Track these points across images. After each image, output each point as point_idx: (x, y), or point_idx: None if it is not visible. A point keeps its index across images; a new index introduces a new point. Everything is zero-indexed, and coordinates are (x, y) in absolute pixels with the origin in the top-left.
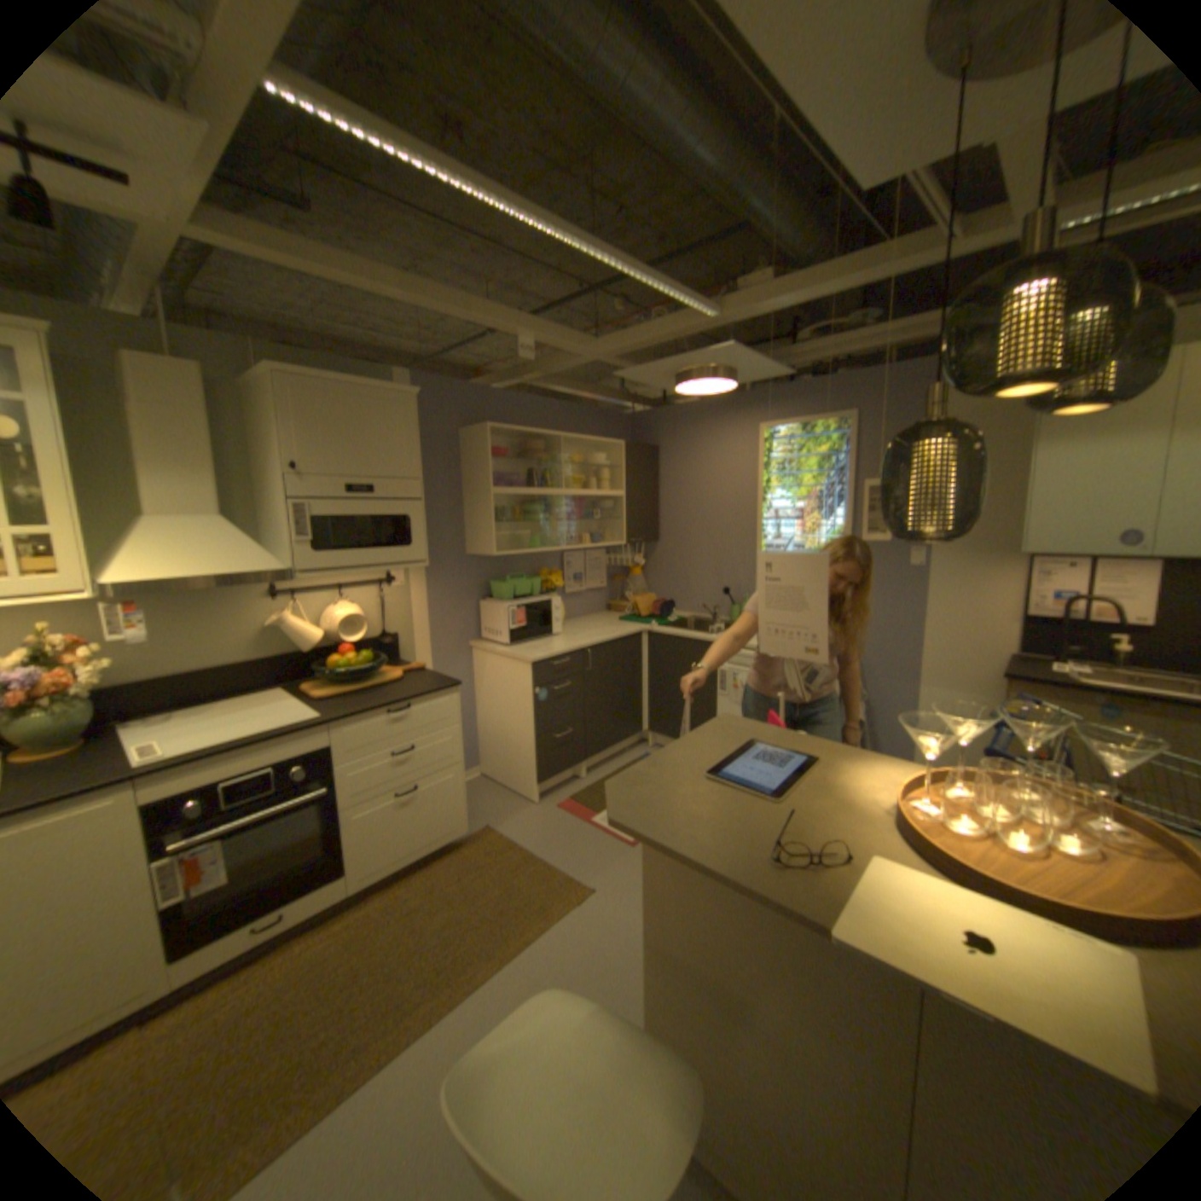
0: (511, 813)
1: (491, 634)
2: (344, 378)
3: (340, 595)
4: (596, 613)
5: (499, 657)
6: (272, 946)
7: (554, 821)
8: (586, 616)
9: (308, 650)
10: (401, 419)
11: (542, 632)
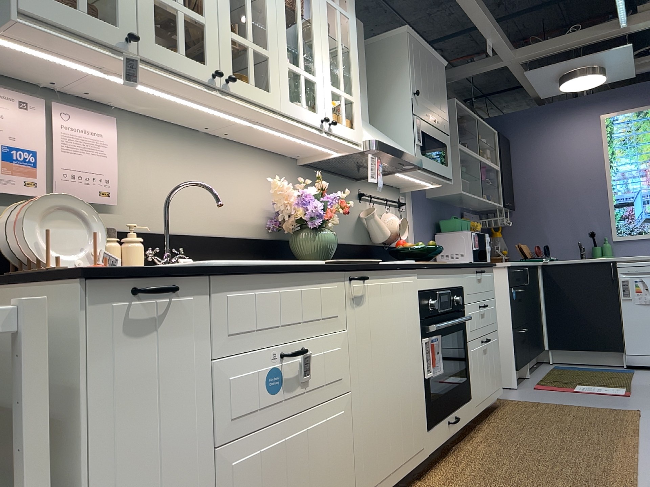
0: (505, 393)
1: None
2: (427, 46)
3: (384, 208)
4: None
5: None
6: (445, 448)
7: (546, 392)
8: None
9: (384, 241)
10: (442, 80)
11: (484, 257)
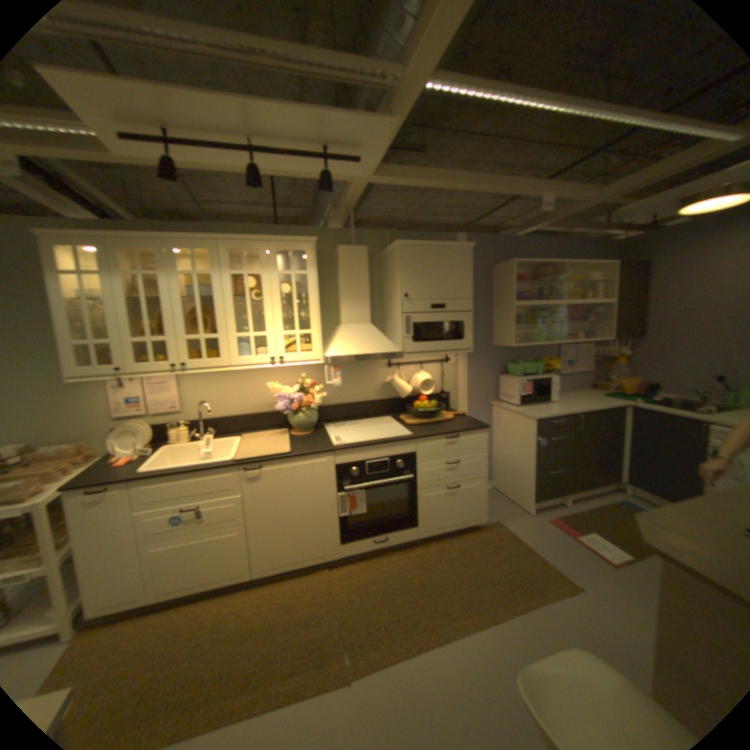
0: (515, 518)
1: (505, 398)
2: (433, 243)
3: (419, 368)
4: (583, 389)
5: (511, 413)
6: (381, 553)
7: (547, 532)
8: (575, 391)
9: (403, 397)
10: (462, 263)
11: (542, 399)
